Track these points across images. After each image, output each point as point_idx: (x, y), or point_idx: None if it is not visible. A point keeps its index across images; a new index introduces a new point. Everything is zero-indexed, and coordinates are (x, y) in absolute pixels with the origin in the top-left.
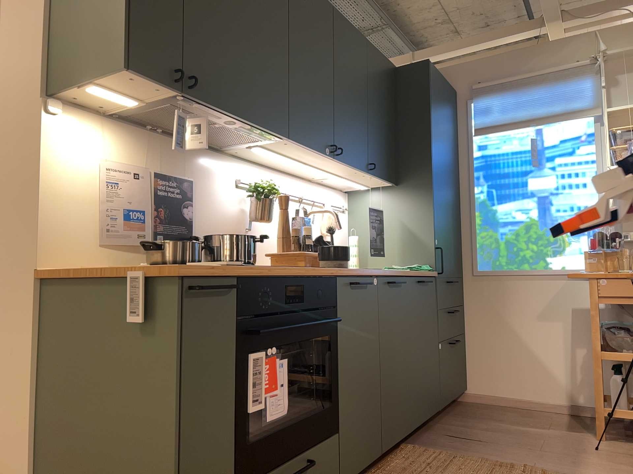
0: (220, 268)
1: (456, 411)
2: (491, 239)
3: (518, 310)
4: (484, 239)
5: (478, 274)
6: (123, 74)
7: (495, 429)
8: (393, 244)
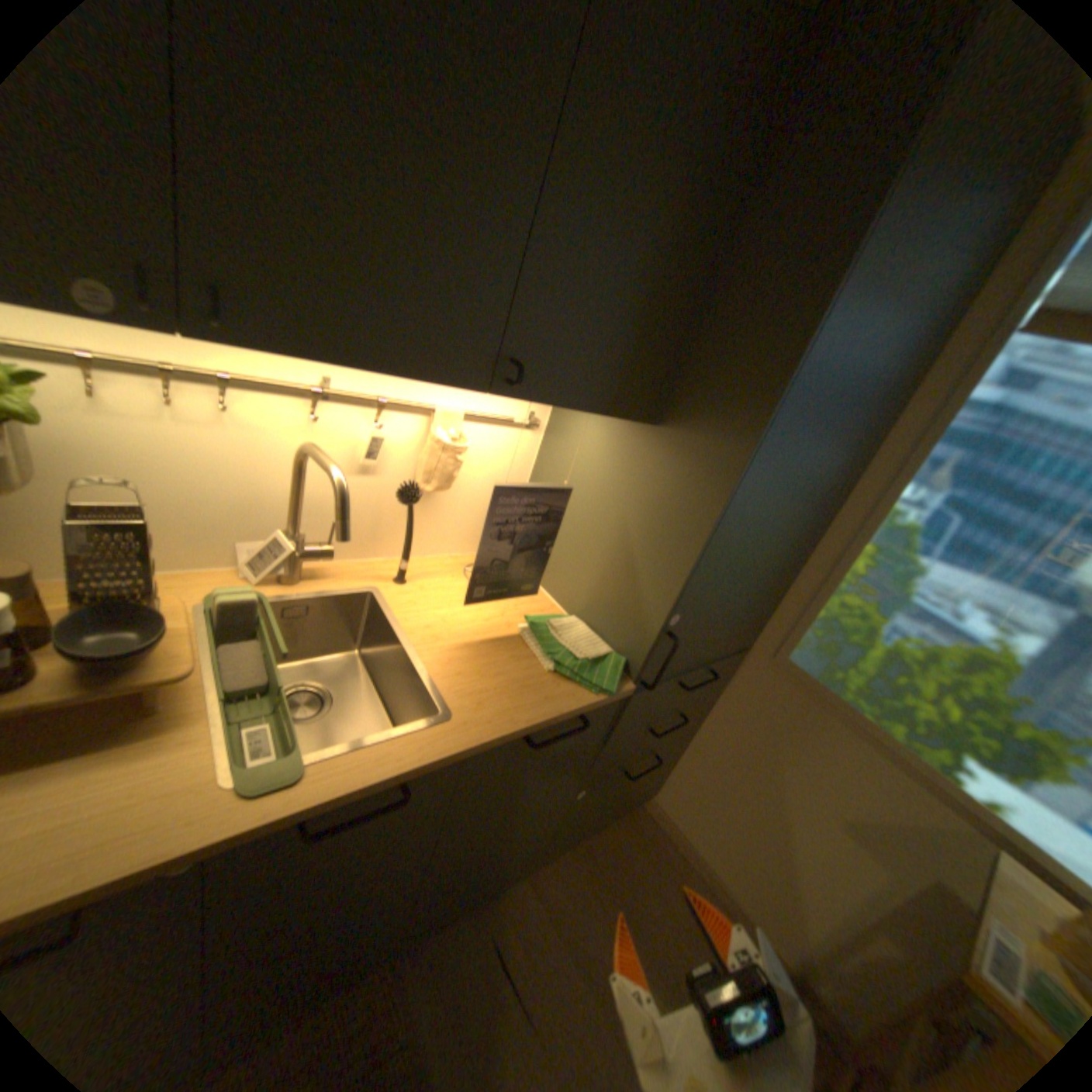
0: None
1: (599, 841)
2: (864, 624)
3: (819, 783)
4: (846, 612)
5: (785, 665)
6: None
7: (600, 974)
8: (588, 559)
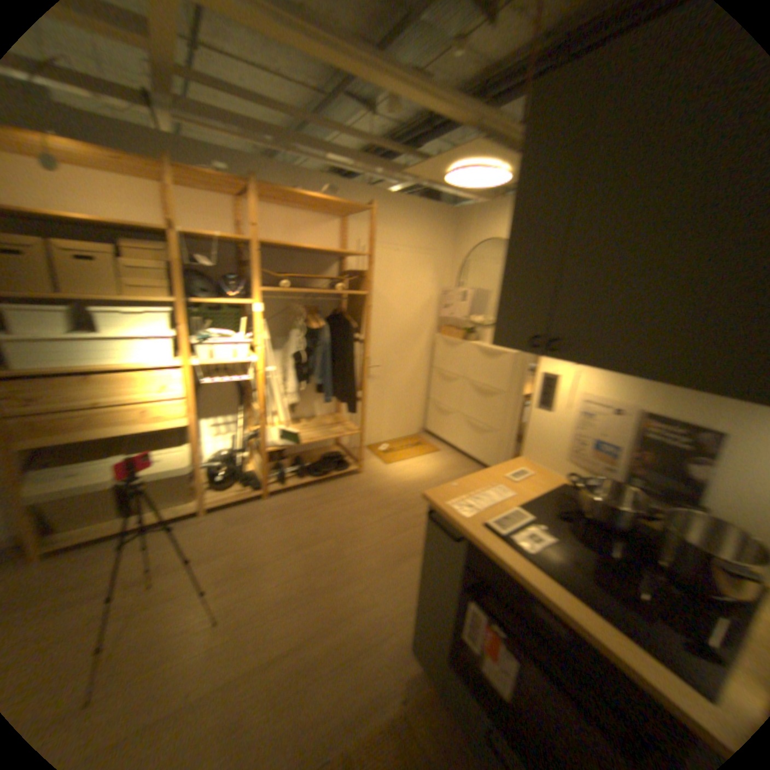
0: (462, 520)
1: None
2: None
3: None
4: None
5: None
6: (499, 345)
7: None
8: None
